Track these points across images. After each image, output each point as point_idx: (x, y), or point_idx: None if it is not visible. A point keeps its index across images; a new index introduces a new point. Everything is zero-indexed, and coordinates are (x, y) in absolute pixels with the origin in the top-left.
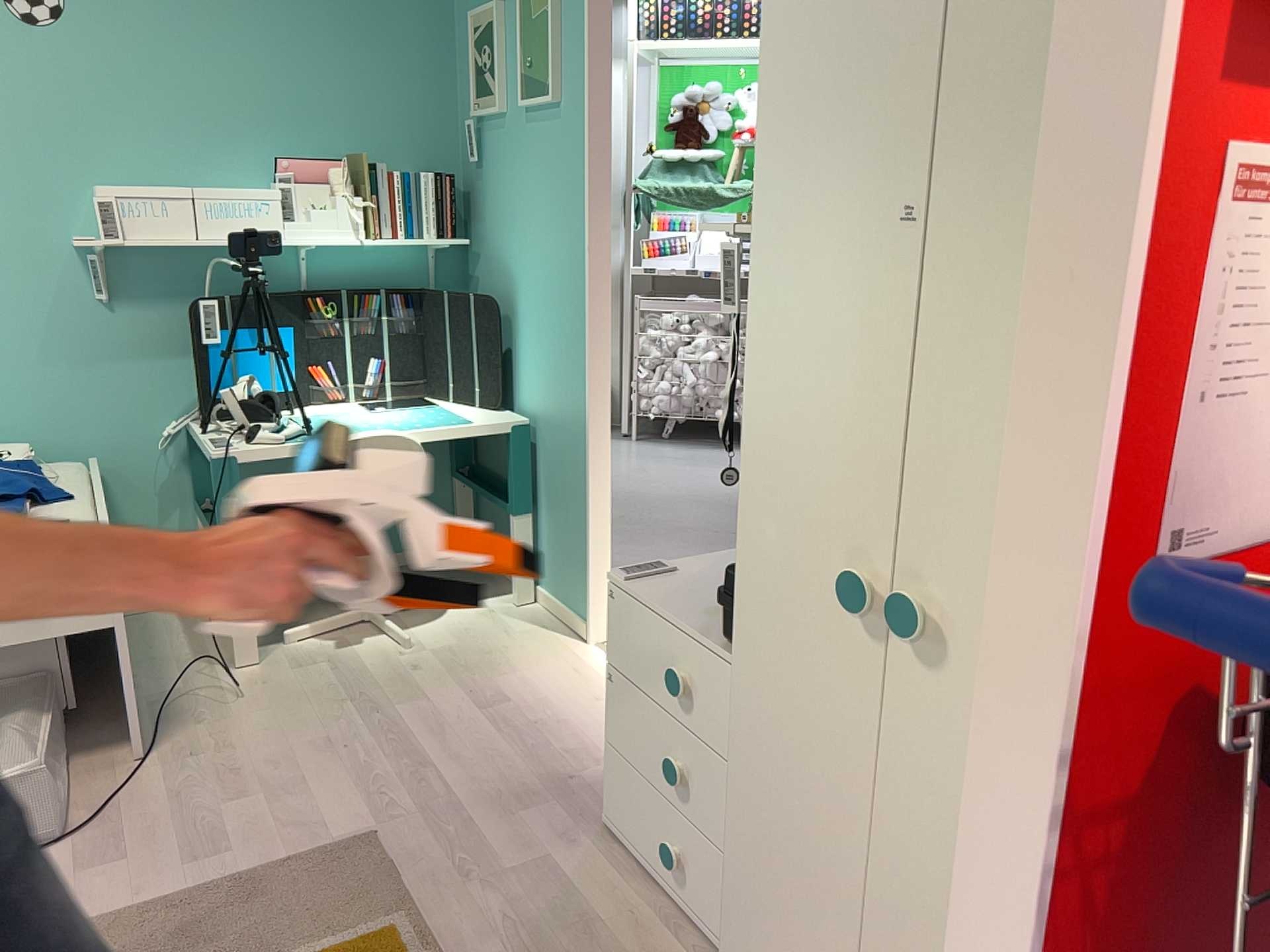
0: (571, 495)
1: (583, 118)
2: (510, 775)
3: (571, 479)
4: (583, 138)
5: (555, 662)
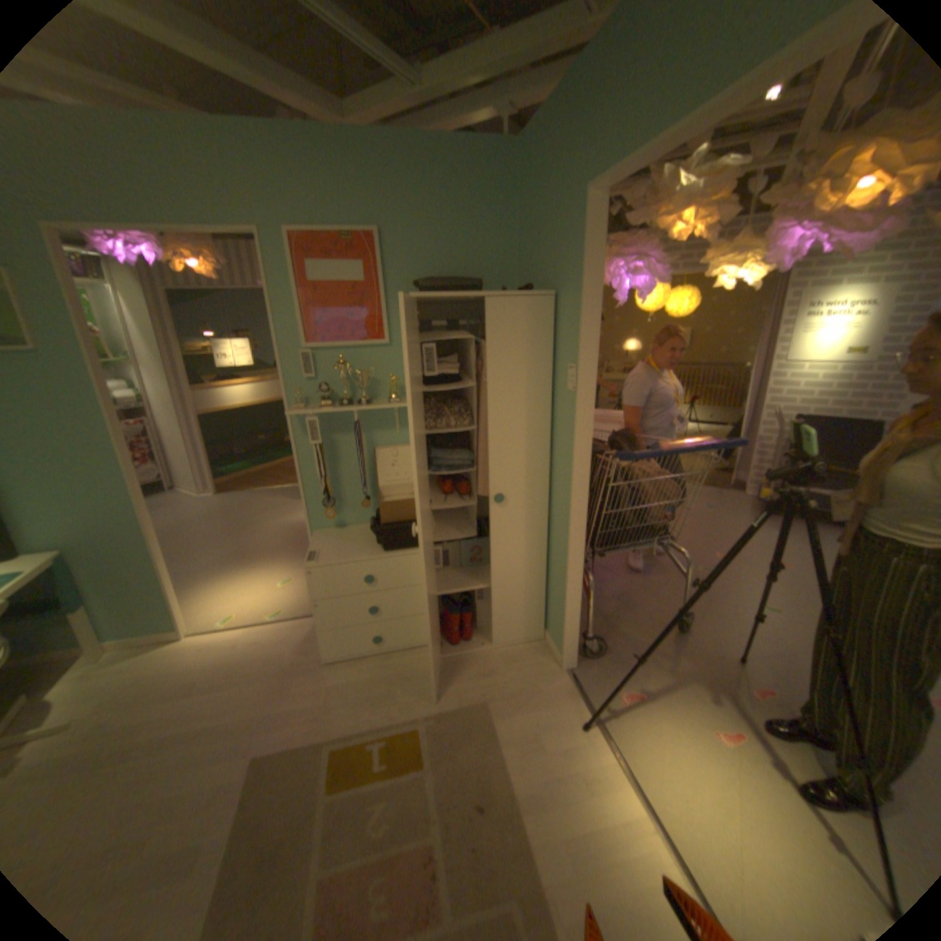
0: (131, 574)
1: (82, 361)
2: (259, 692)
3: (128, 566)
4: (86, 373)
5: (180, 656)
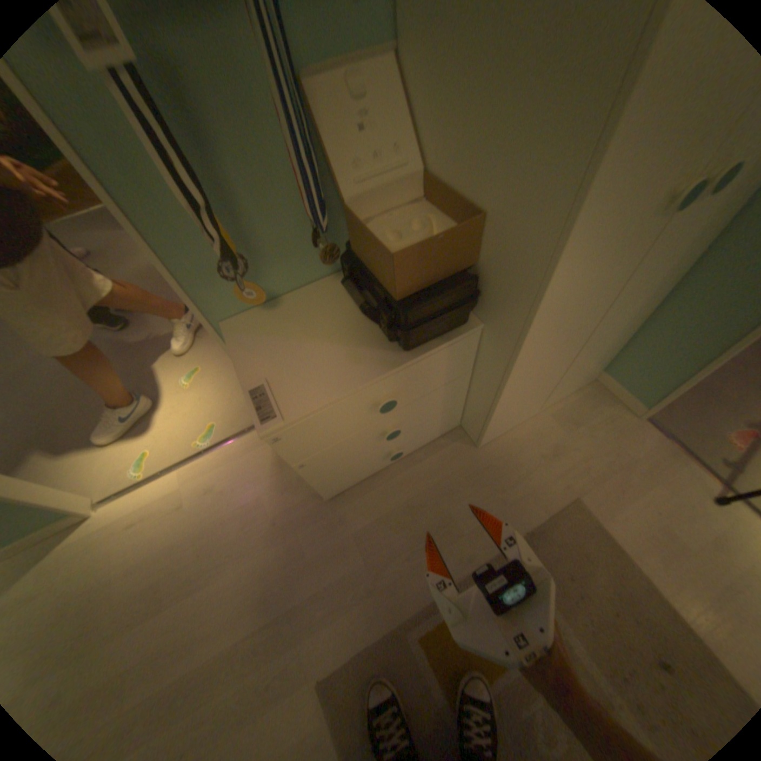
0: None
1: None
2: (261, 572)
3: None
4: None
5: (105, 546)
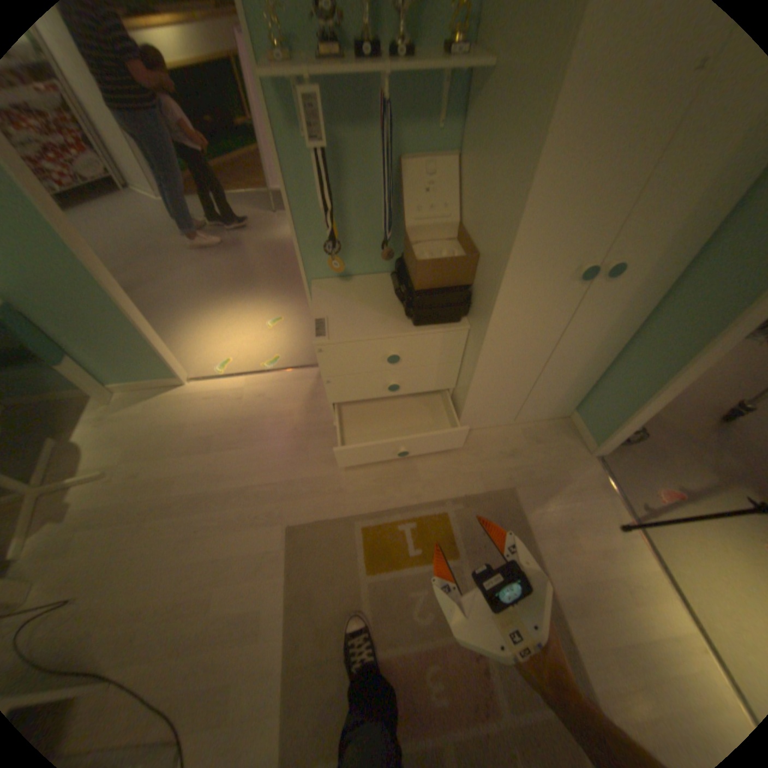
0: (105, 325)
1: None
2: (277, 453)
3: (97, 317)
4: None
5: (189, 405)
